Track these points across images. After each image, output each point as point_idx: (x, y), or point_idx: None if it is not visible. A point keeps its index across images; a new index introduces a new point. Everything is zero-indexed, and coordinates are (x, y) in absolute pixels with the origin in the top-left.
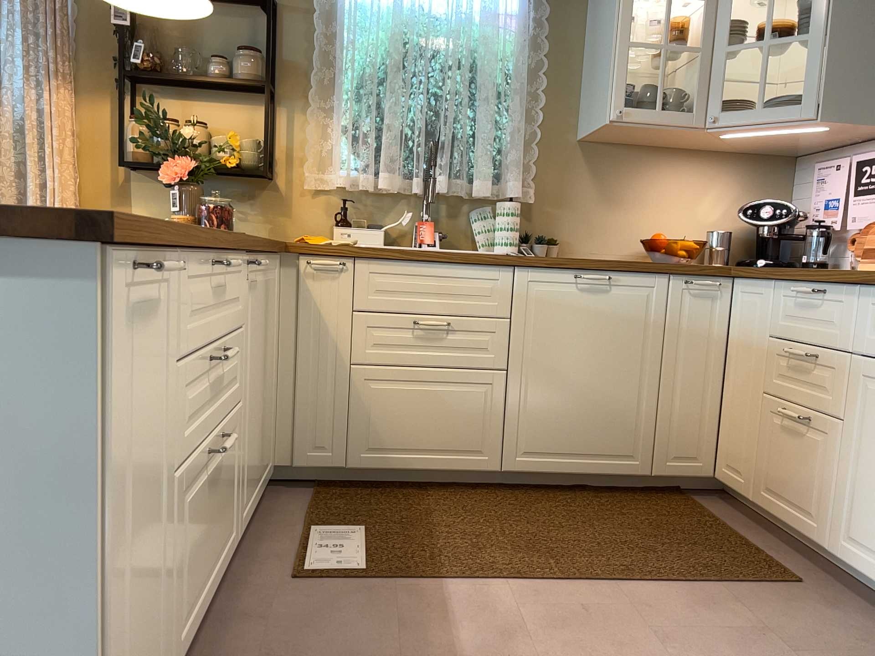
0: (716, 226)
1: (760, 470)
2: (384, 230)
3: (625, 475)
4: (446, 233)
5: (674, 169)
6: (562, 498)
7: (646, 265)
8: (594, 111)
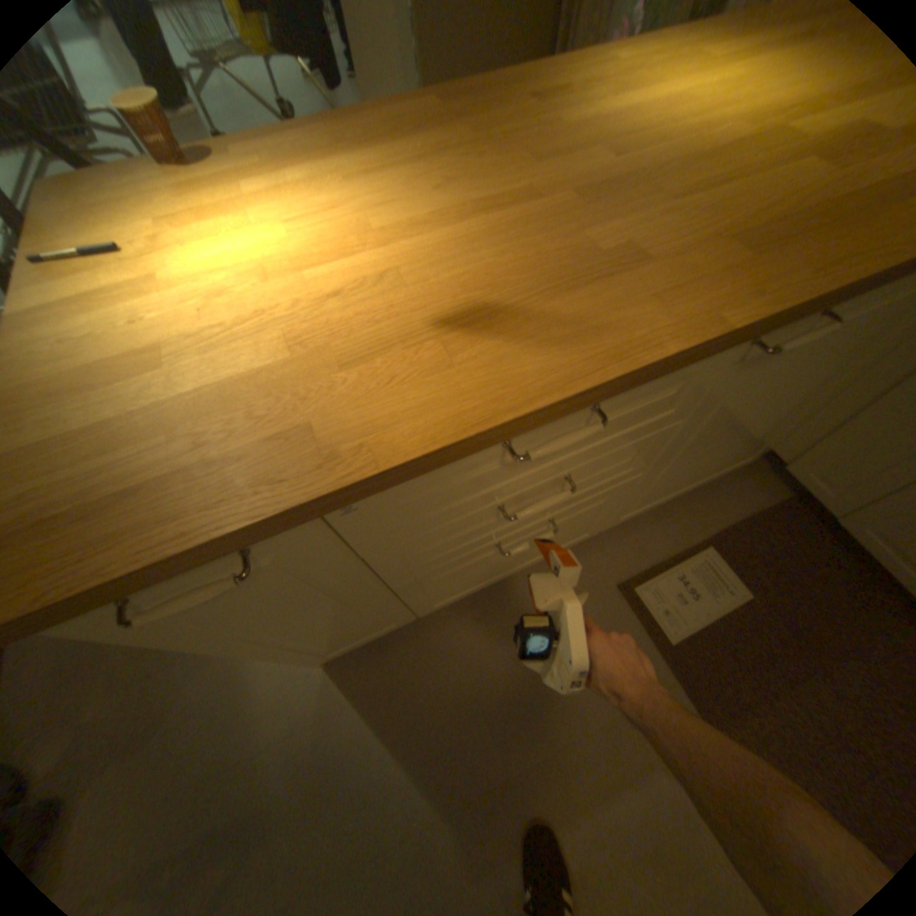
0: None
1: None
2: None
3: None
4: None
5: None
6: None
7: None
8: None
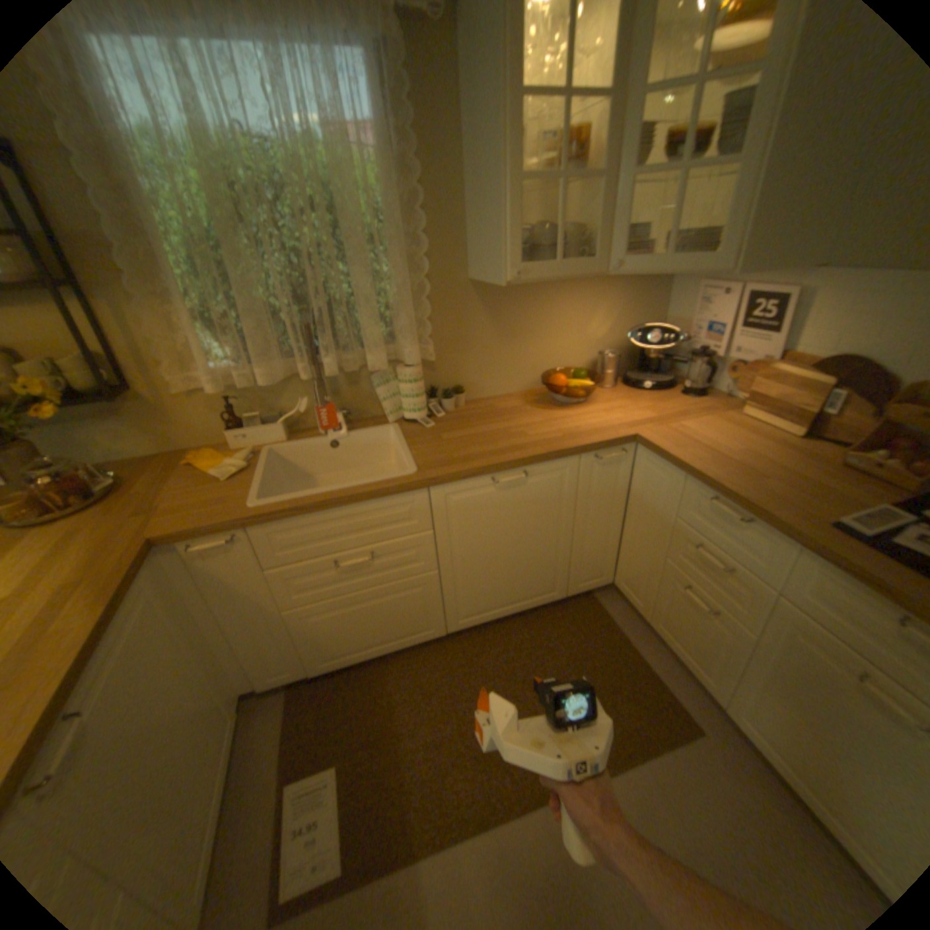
0: (603, 342)
1: (658, 609)
2: (284, 417)
3: (546, 603)
4: (351, 403)
5: (565, 294)
6: (499, 635)
7: (559, 453)
8: (485, 254)
